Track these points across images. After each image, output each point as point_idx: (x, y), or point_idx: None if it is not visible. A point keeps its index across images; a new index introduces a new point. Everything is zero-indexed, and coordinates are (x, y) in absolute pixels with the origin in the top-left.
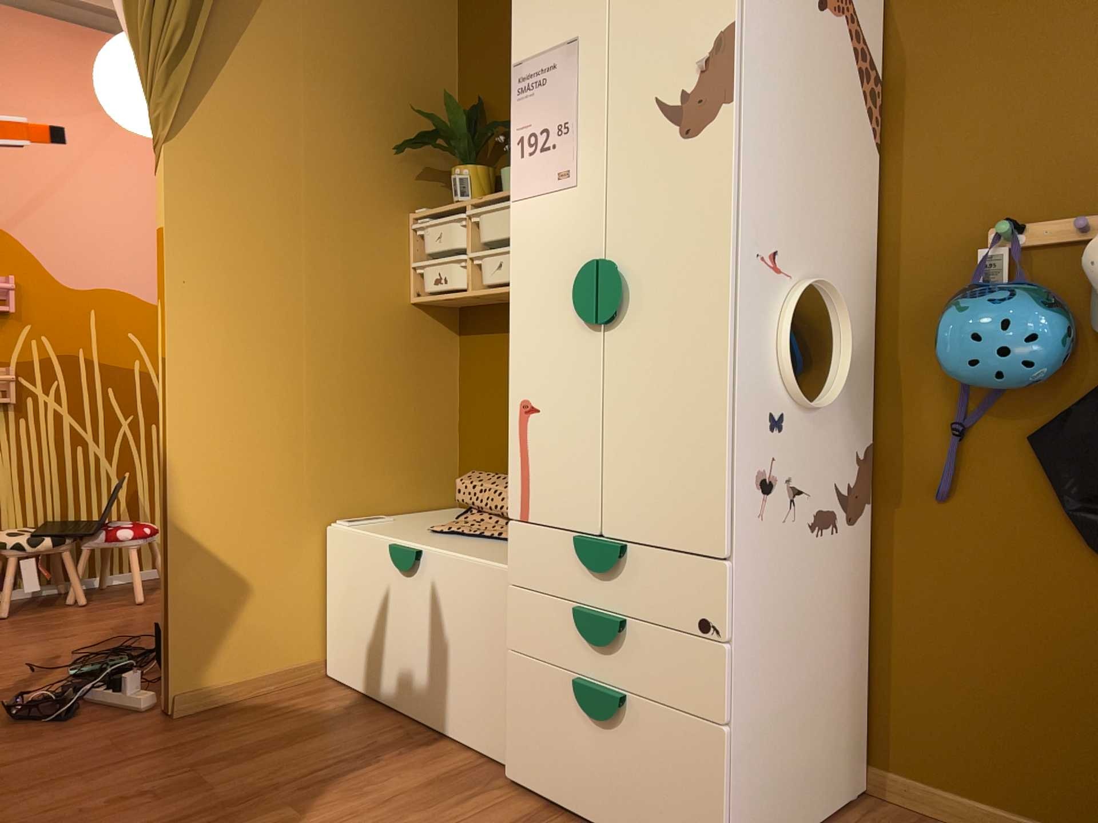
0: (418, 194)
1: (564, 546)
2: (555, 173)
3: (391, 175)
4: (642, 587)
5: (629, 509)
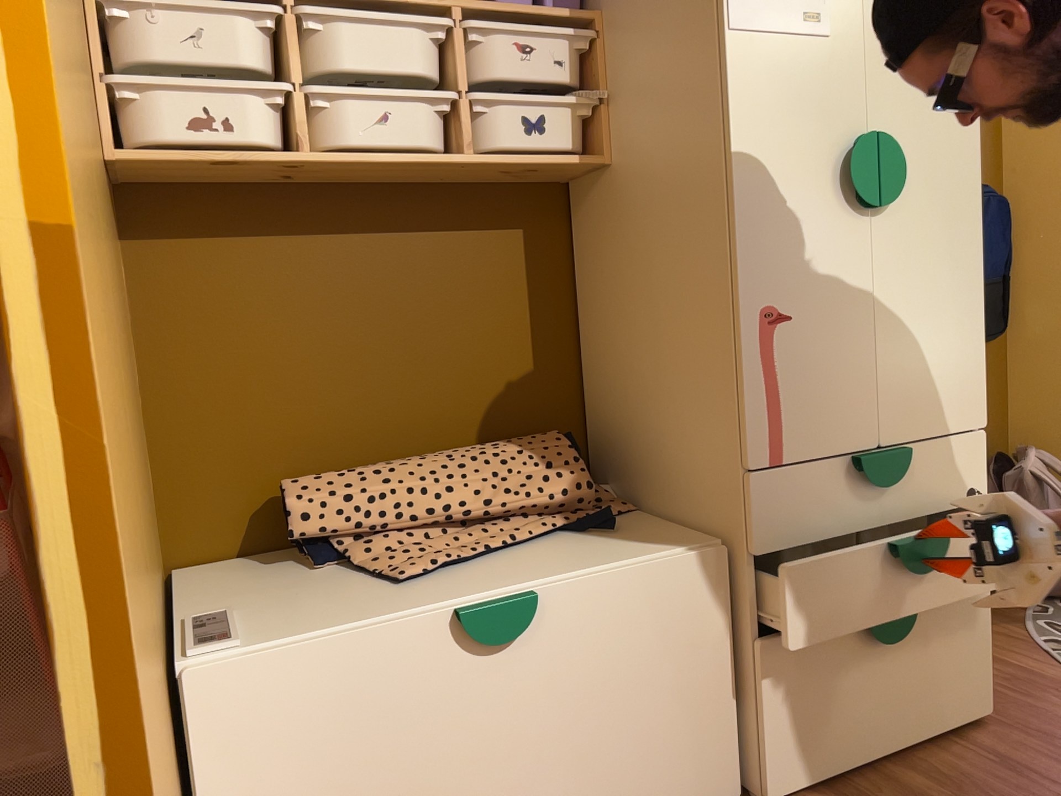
0: None
1: (833, 475)
2: (799, 11)
3: None
4: (919, 482)
5: (906, 407)
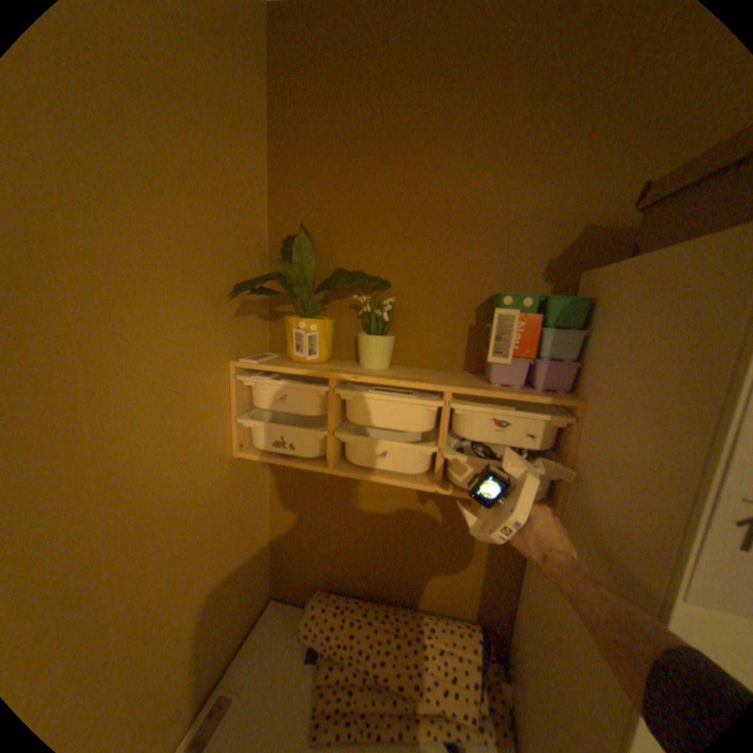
0: (236, 334)
1: None
2: None
3: (209, 317)
4: None
5: None
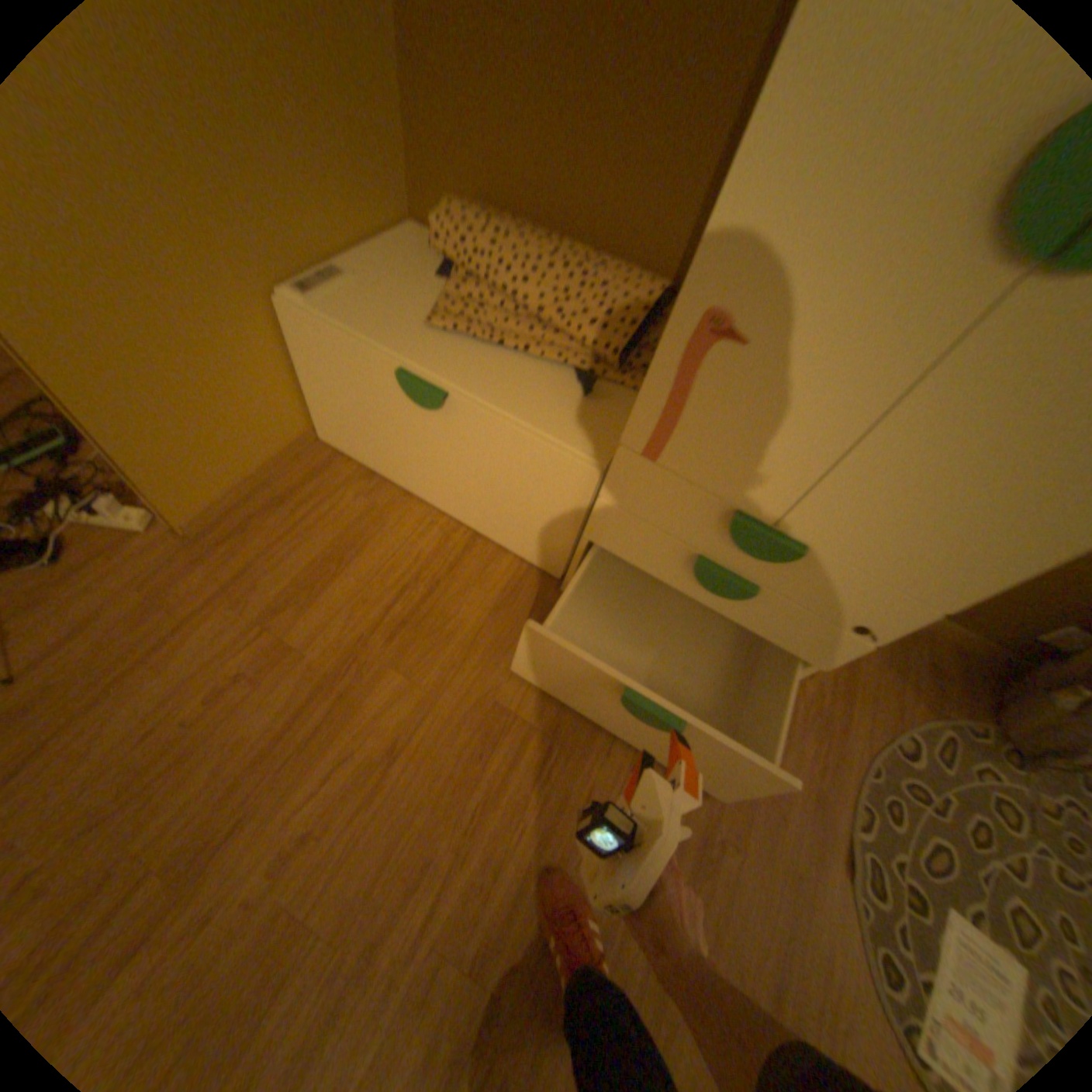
0: None
1: (706, 505)
2: None
3: None
4: (802, 579)
5: (841, 525)
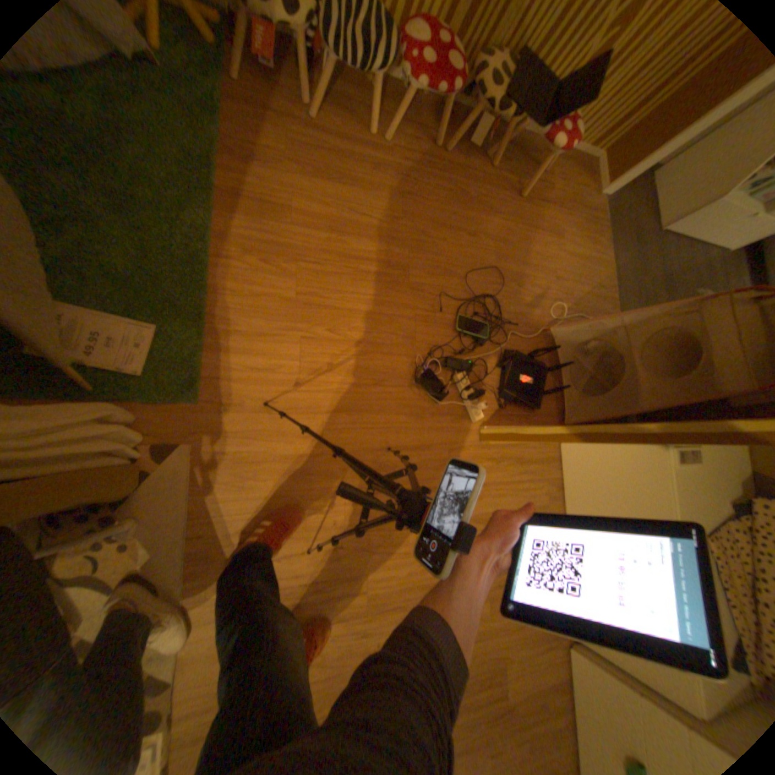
0: None
1: None
2: None
3: None
4: None
5: None
